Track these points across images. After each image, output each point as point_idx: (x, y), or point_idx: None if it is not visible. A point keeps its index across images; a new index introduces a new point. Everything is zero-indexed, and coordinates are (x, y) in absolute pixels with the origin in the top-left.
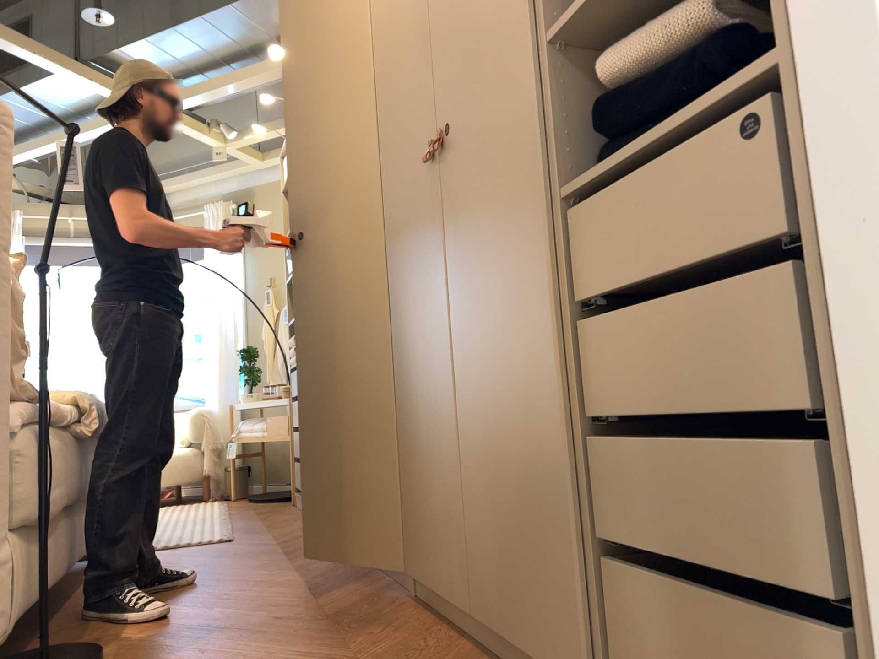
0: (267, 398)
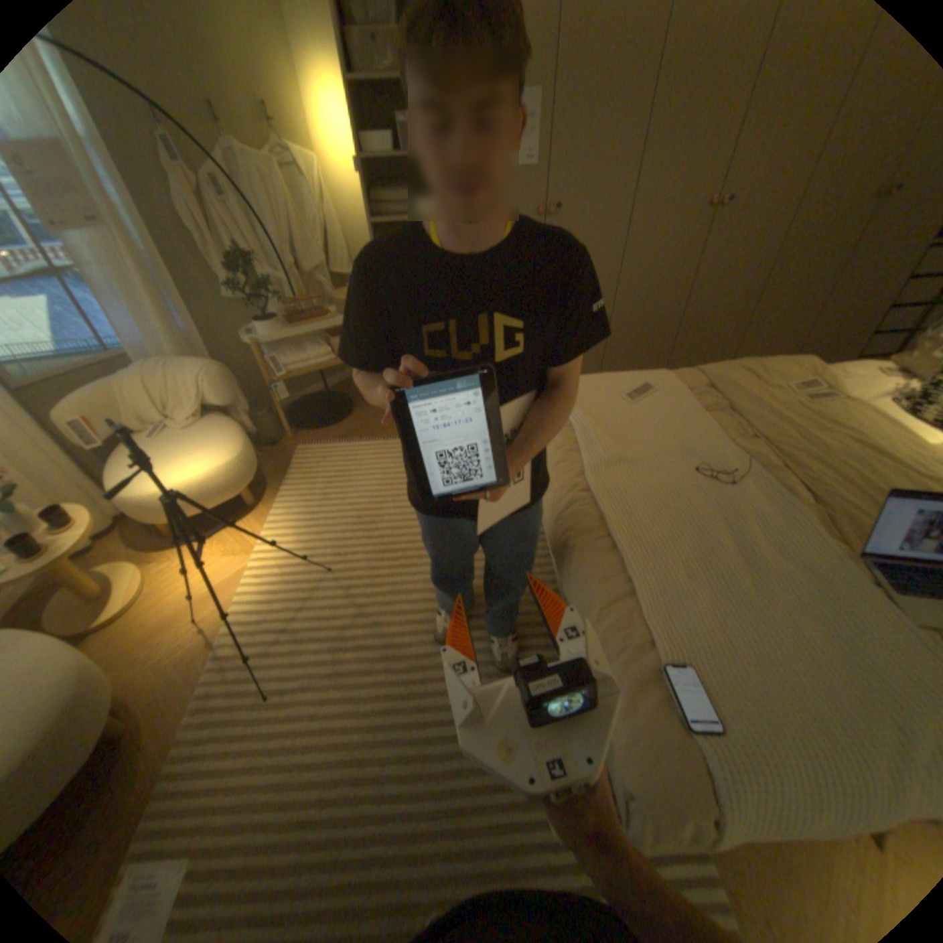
0: (291, 322)
